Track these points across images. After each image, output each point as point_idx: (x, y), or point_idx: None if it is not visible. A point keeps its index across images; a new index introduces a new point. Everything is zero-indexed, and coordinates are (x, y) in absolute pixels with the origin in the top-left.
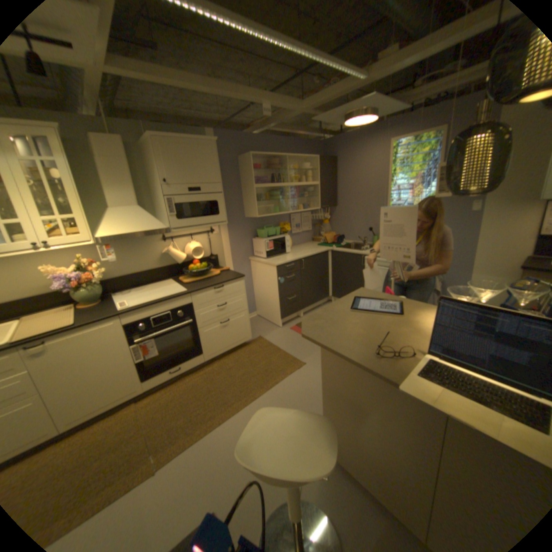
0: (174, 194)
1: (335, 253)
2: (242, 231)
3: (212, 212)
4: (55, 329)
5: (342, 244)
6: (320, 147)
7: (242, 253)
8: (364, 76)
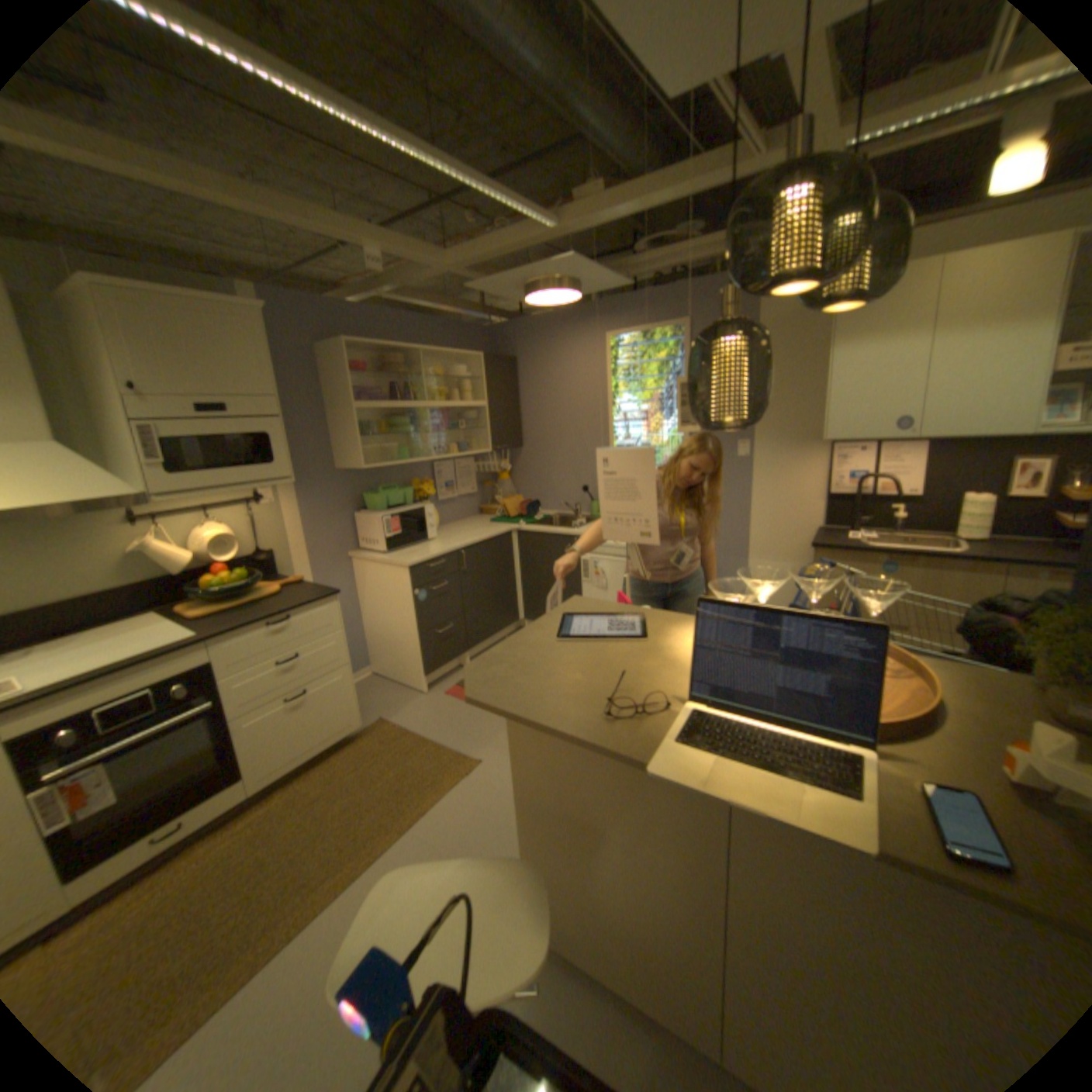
0: (159, 416)
1: (526, 537)
2: (330, 498)
3: (259, 457)
4: None
5: (537, 519)
6: (487, 341)
7: (333, 544)
8: (554, 226)
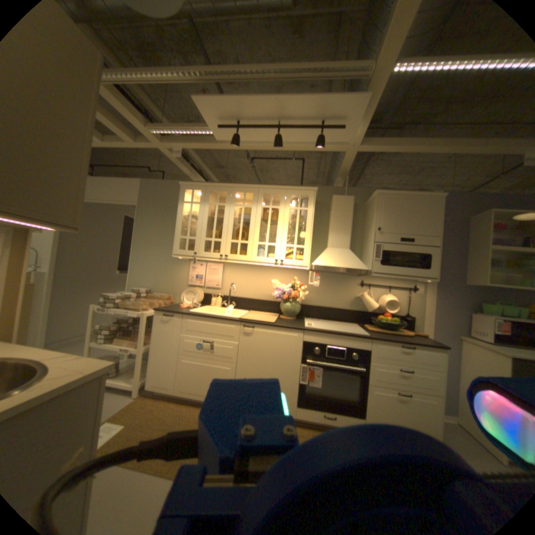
0: (384, 240)
1: None
2: (458, 299)
3: (422, 264)
4: (263, 321)
5: None
6: None
7: (452, 326)
8: None
